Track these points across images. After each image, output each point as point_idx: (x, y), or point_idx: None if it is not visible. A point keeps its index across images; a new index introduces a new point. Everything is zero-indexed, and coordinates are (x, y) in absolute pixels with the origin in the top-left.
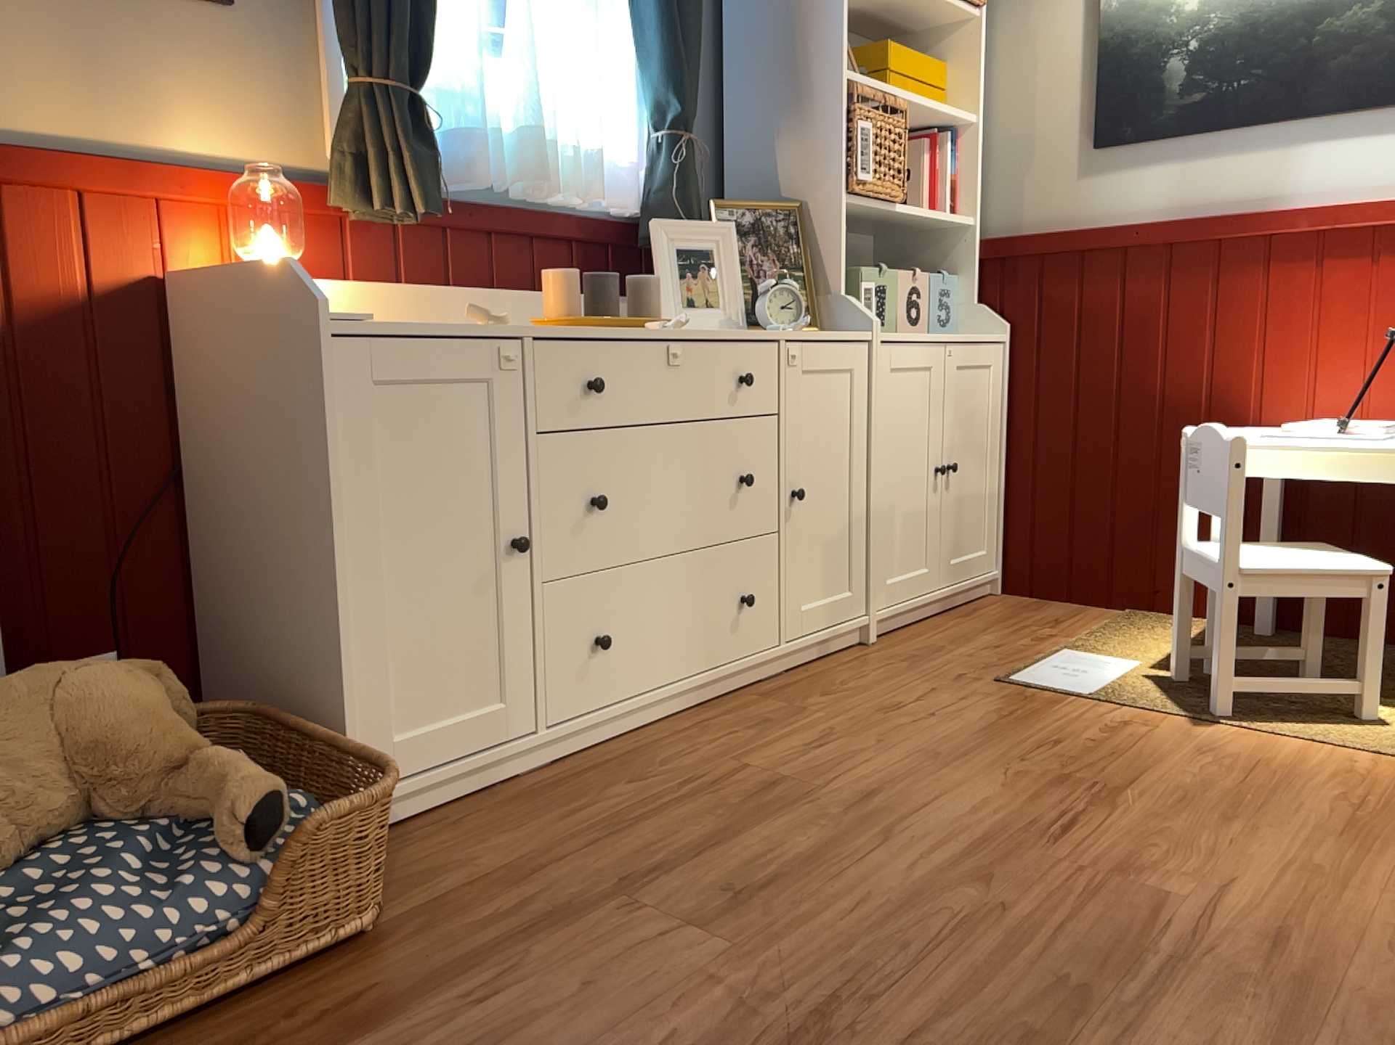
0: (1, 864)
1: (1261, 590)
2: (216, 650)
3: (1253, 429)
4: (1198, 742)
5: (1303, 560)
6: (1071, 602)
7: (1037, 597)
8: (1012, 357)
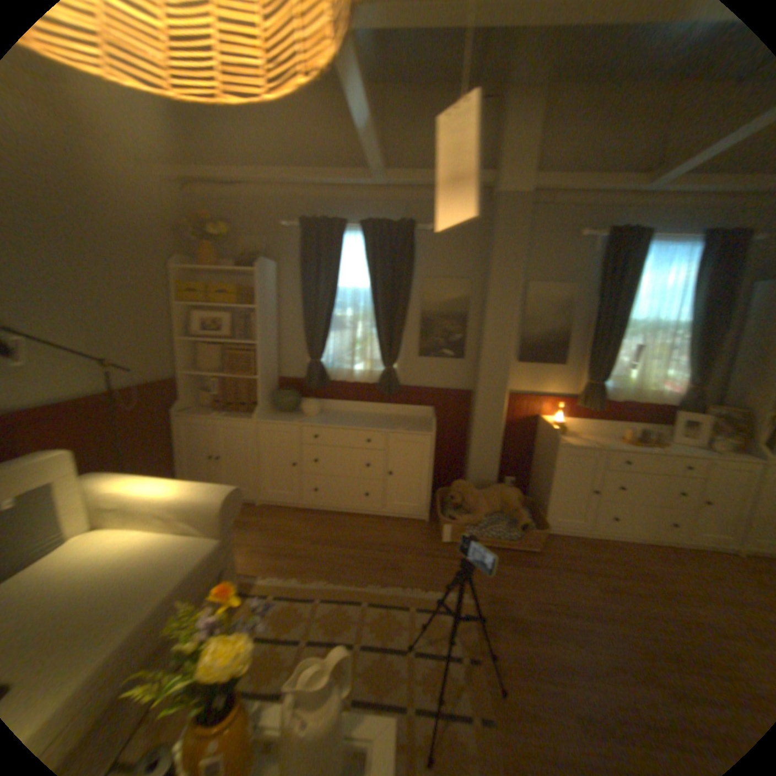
0: (490, 514)
1: None
2: (532, 485)
3: None
4: None
5: None
6: None
7: None
8: None
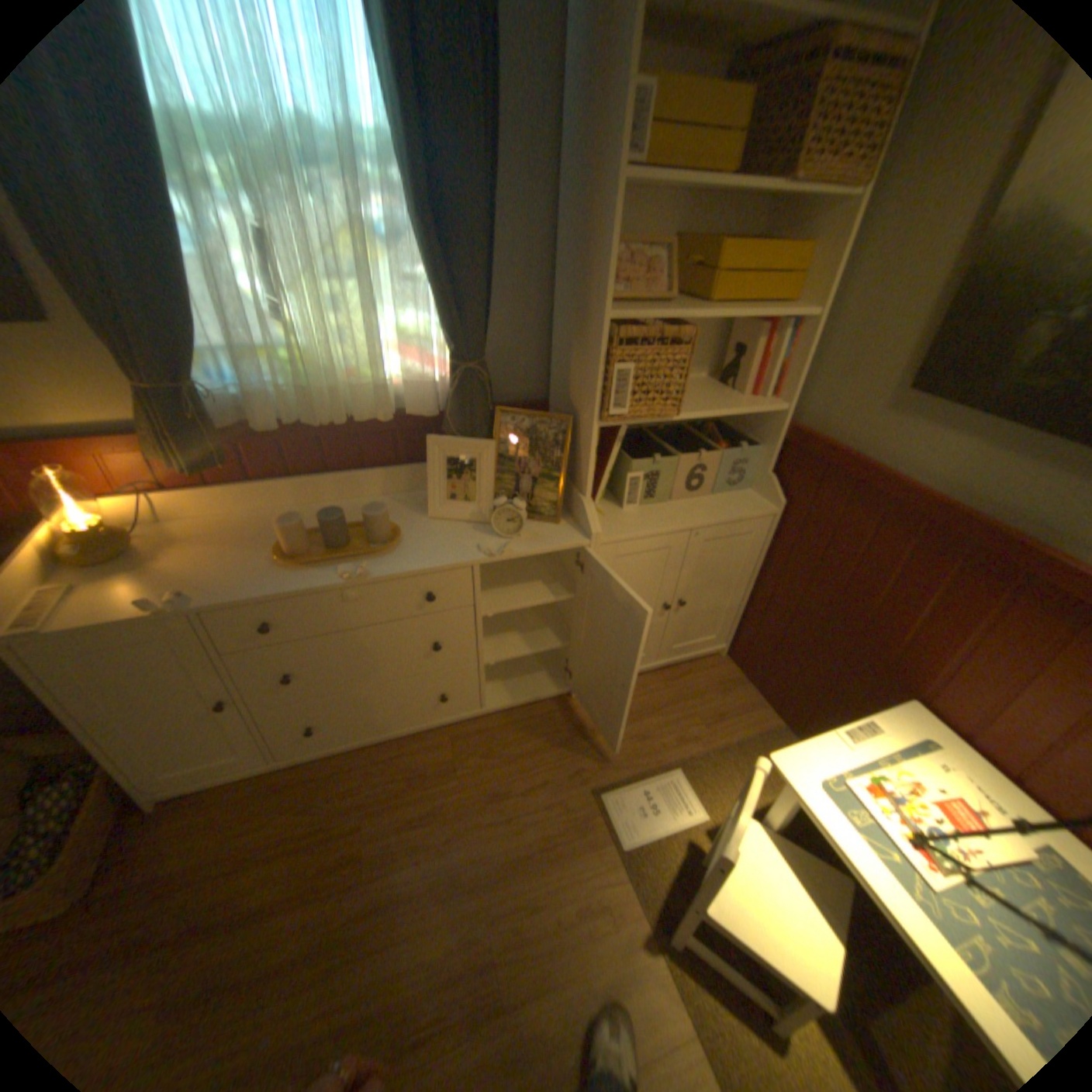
0: None
1: (720, 933)
2: None
3: (911, 720)
4: (620, 979)
5: (781, 930)
6: (759, 695)
7: (742, 677)
8: (781, 526)
